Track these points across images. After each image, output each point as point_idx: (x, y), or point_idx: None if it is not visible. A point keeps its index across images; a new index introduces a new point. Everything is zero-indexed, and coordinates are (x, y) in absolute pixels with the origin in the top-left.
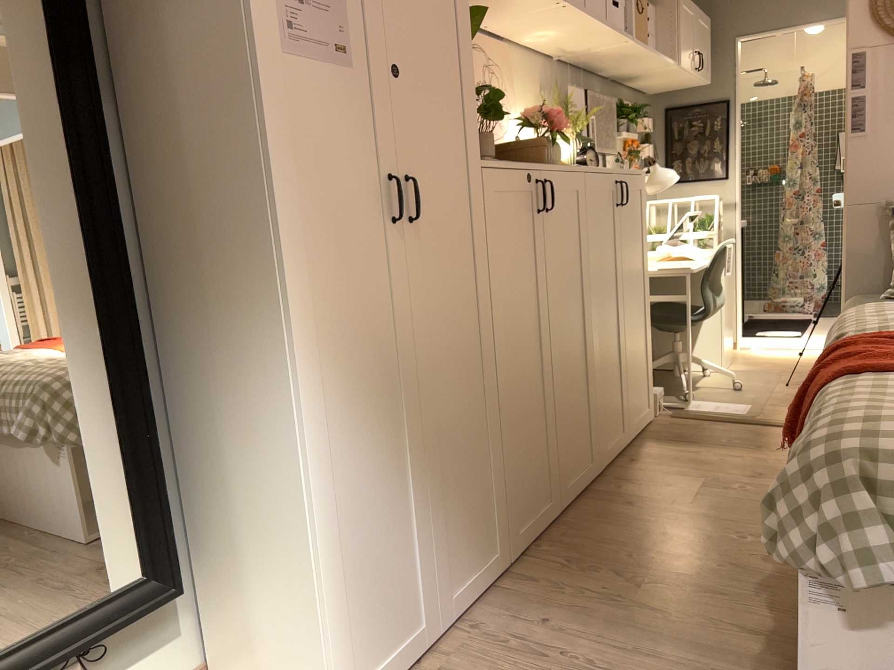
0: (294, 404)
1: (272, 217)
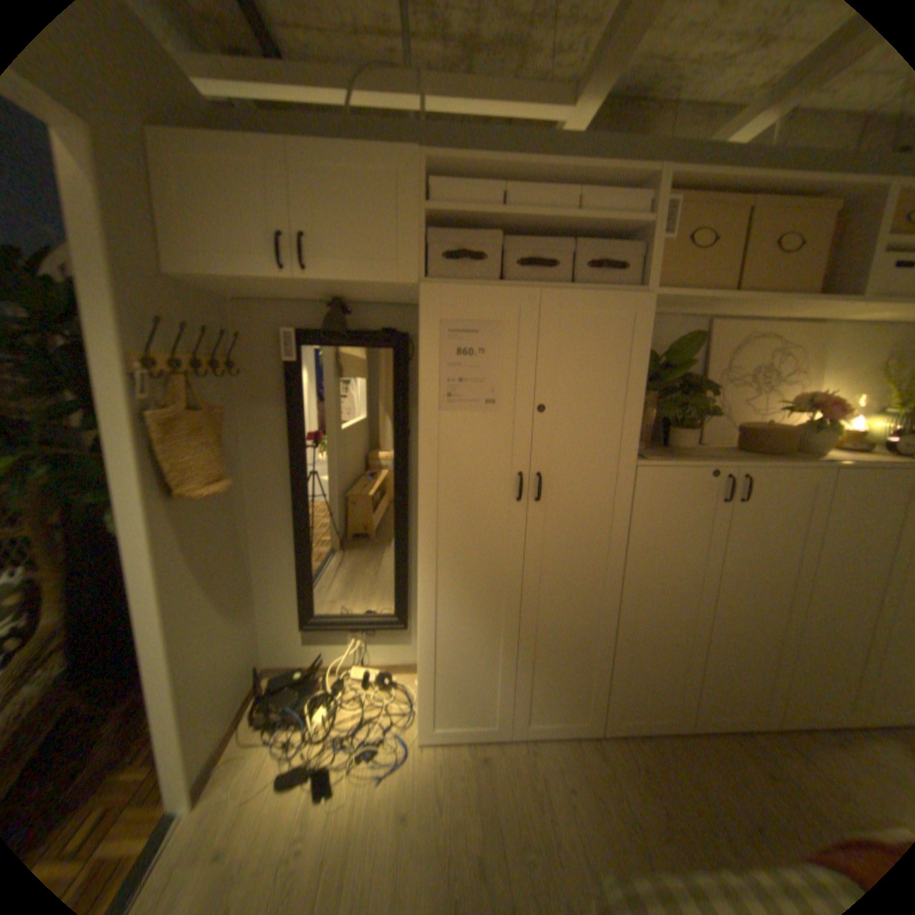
0: (420, 584)
1: (420, 495)
